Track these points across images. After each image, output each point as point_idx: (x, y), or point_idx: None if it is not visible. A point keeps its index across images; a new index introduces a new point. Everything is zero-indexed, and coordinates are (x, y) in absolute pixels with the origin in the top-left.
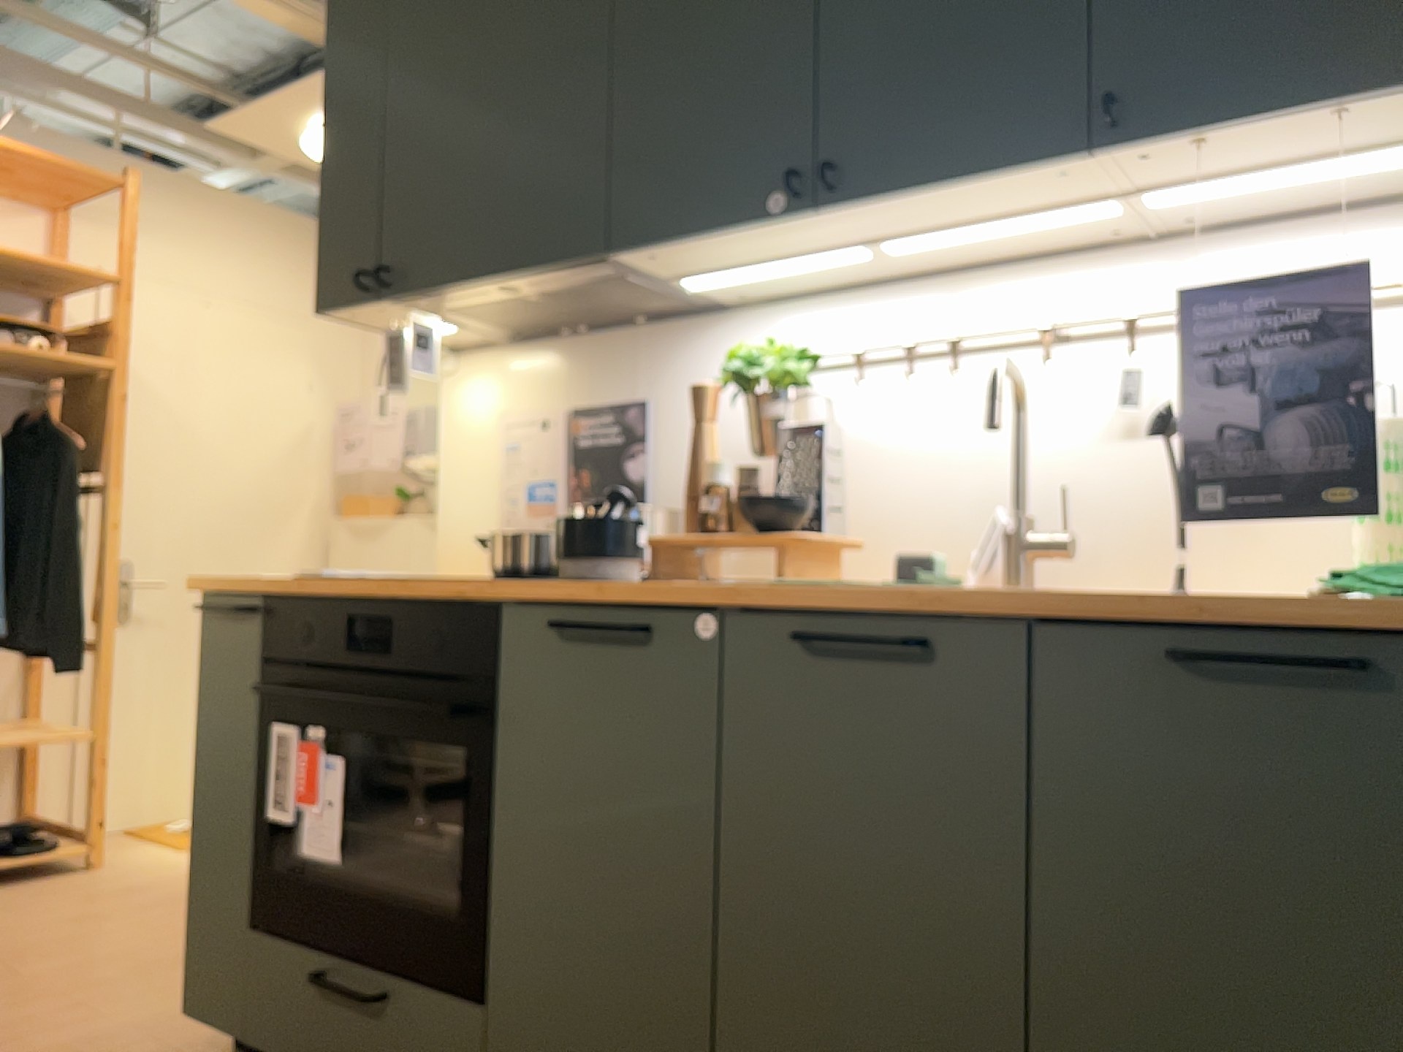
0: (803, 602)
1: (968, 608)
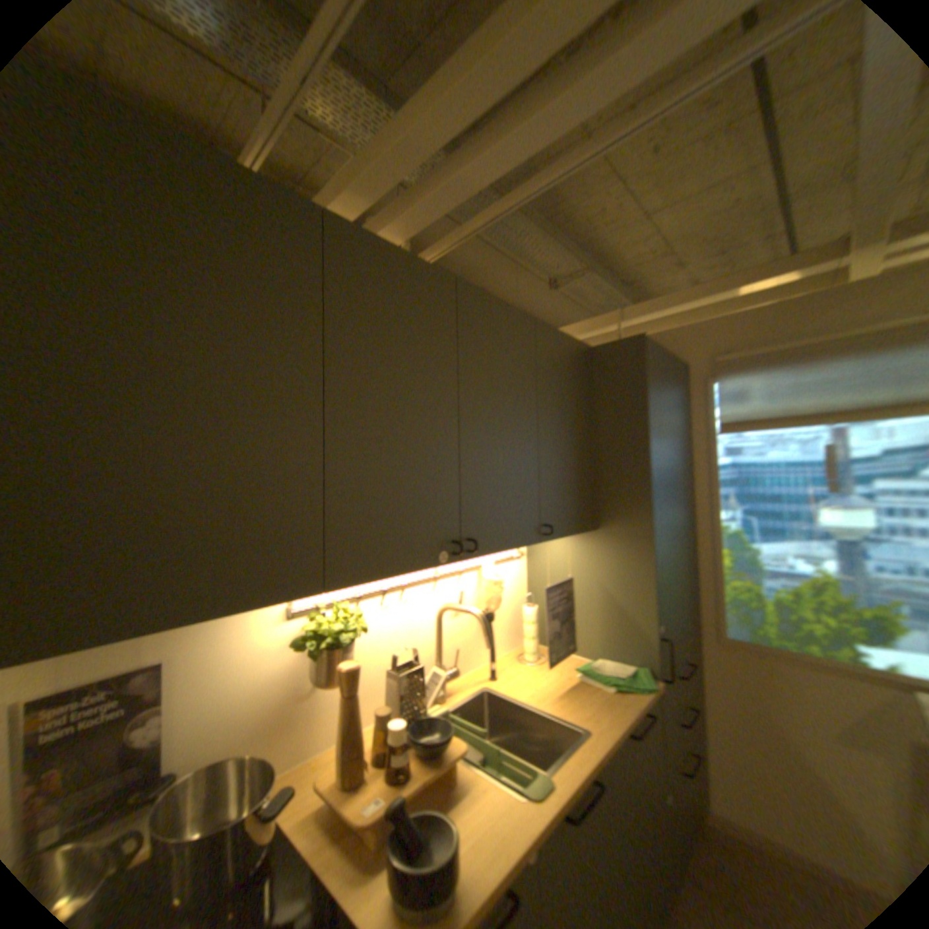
0: (572, 803)
1: (607, 760)
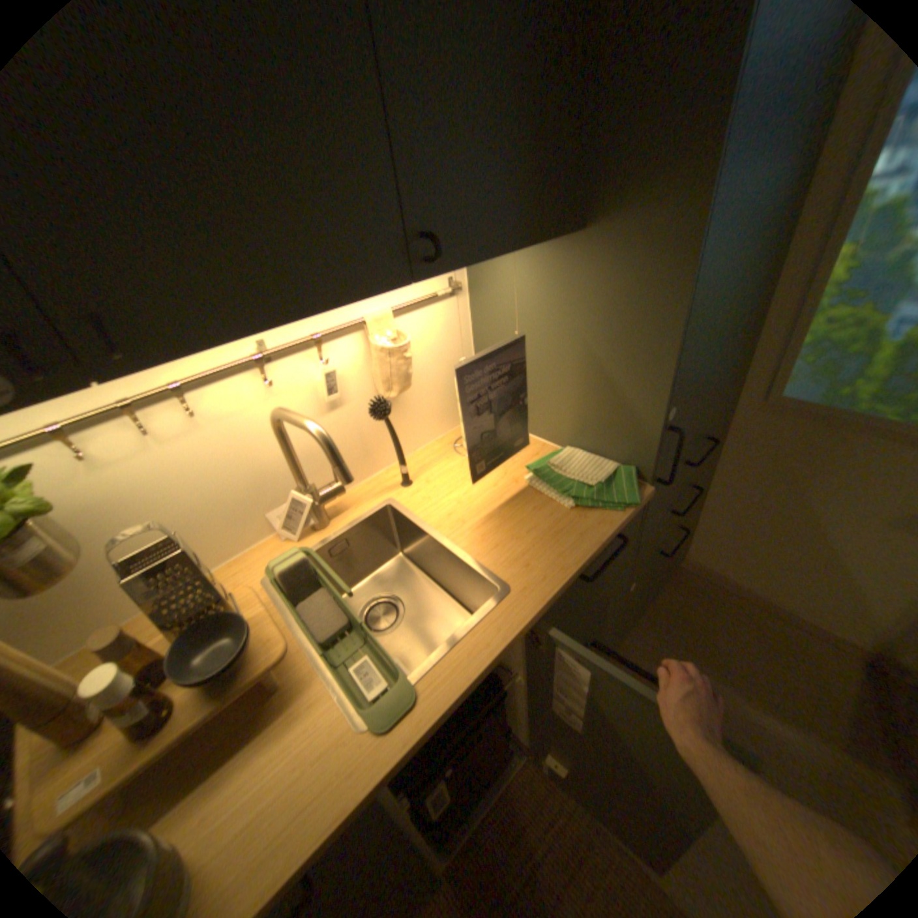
0: (437, 726)
1: (520, 637)
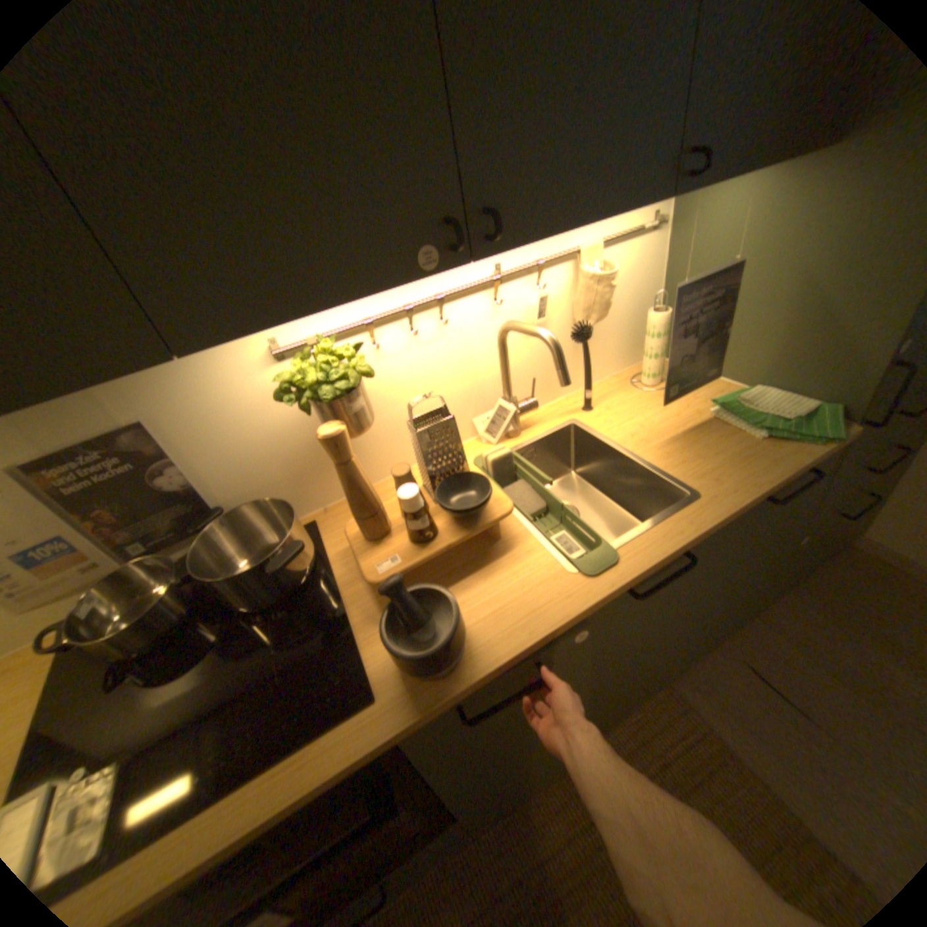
0: (637, 581)
1: (711, 532)
